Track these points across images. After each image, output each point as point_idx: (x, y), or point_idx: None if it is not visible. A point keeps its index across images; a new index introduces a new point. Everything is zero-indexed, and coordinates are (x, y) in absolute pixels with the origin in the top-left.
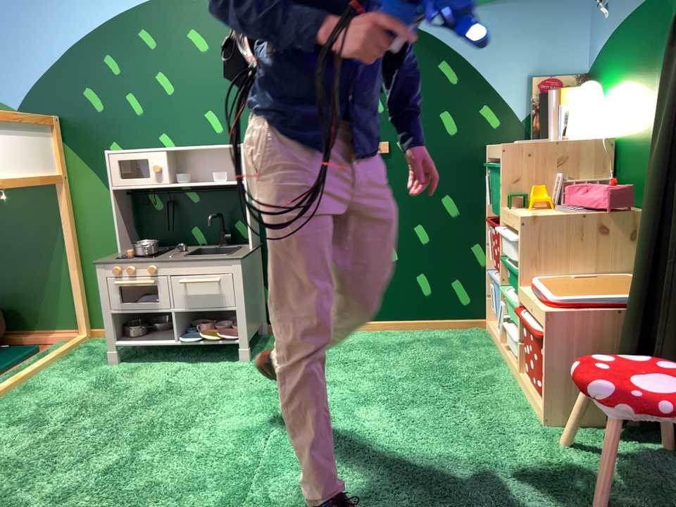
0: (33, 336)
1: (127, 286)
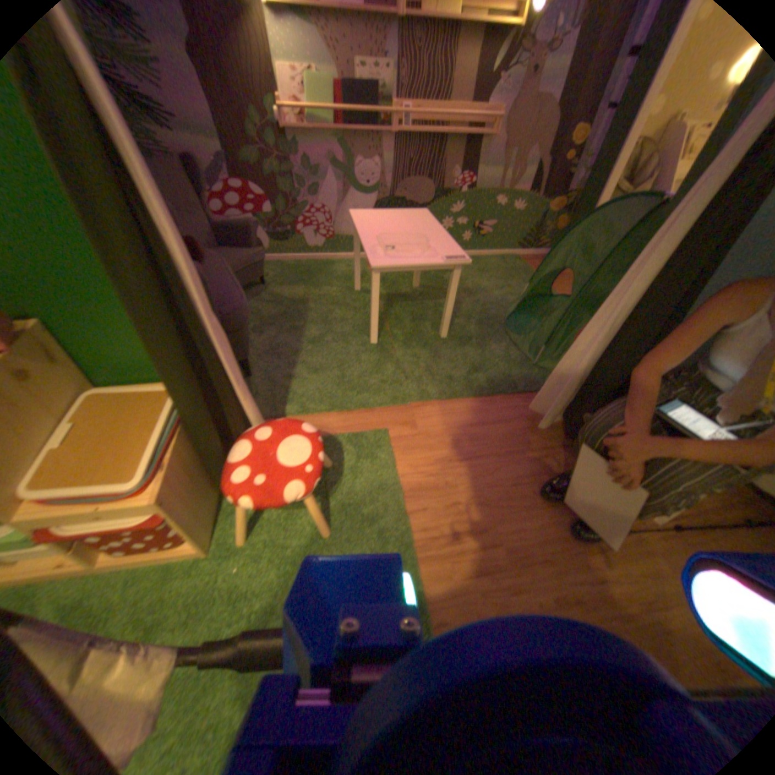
0: None
1: None
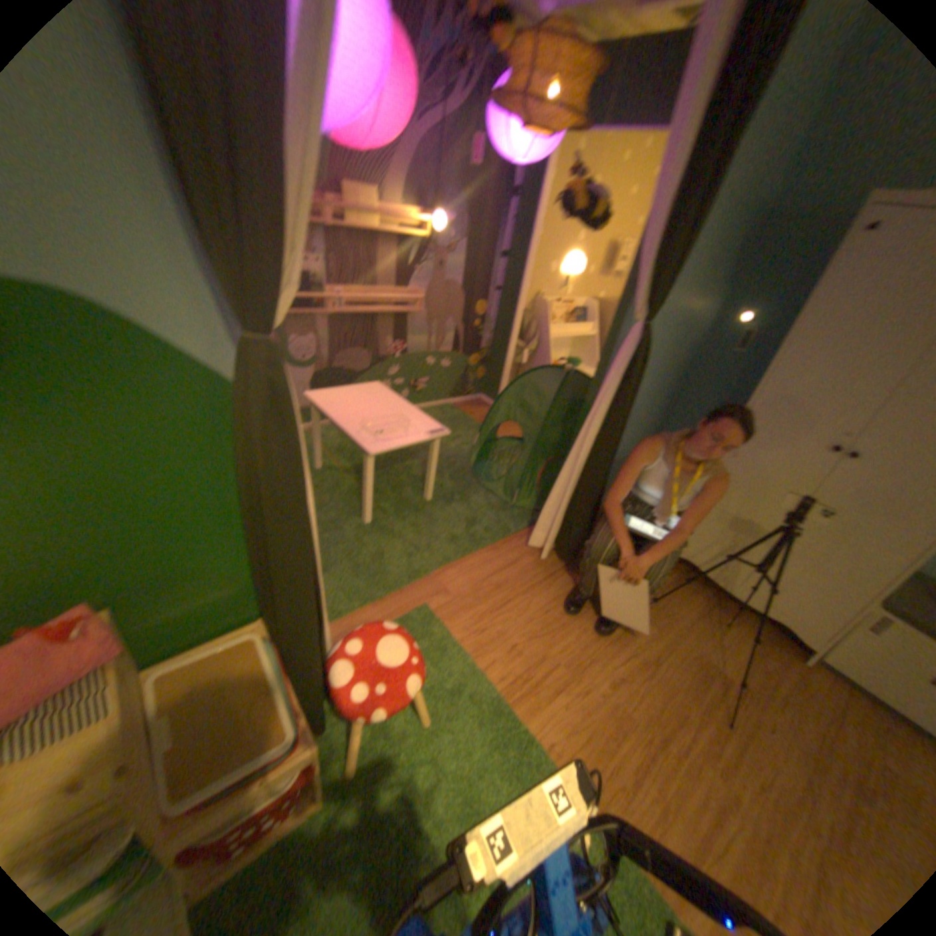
0: None
1: None
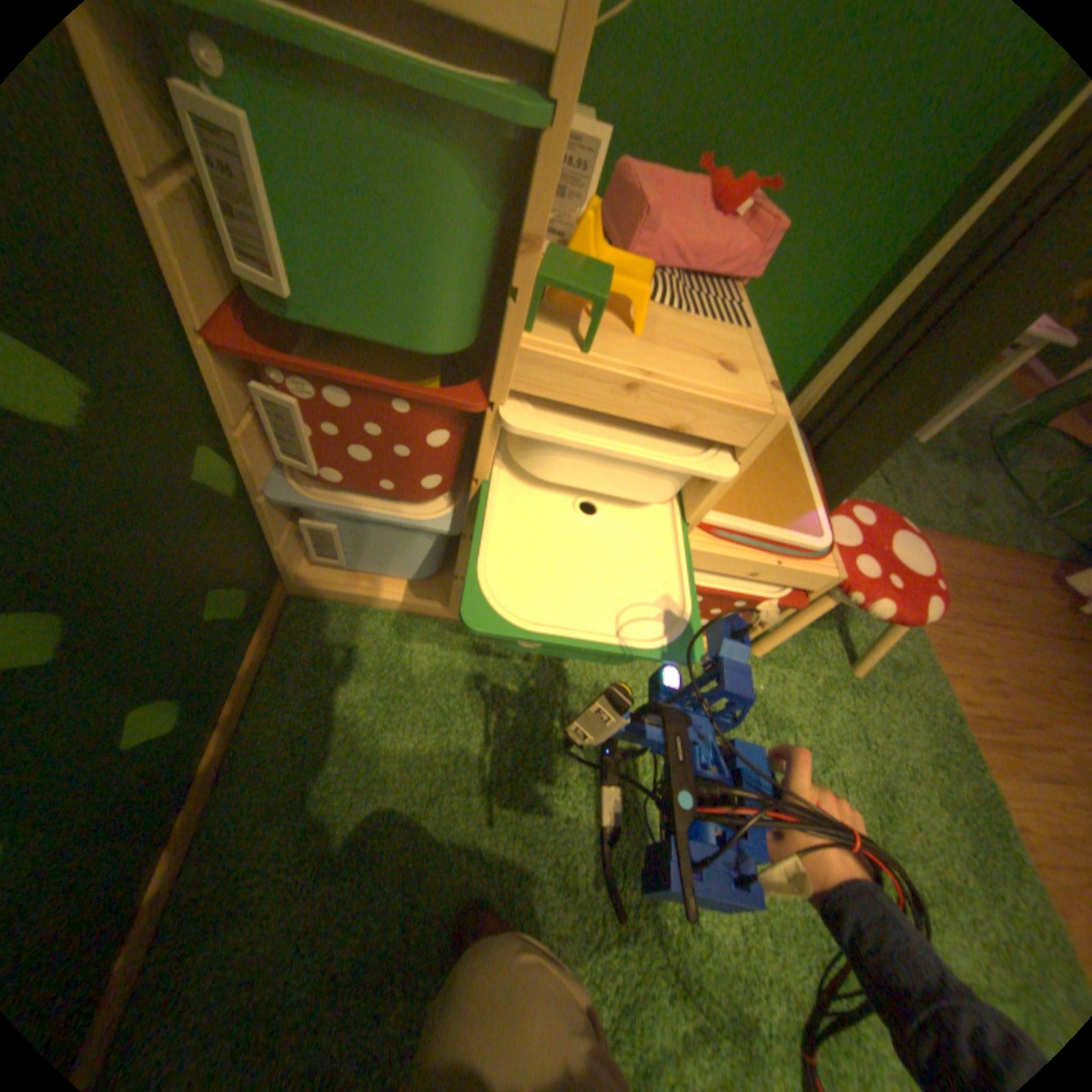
0: None
1: None
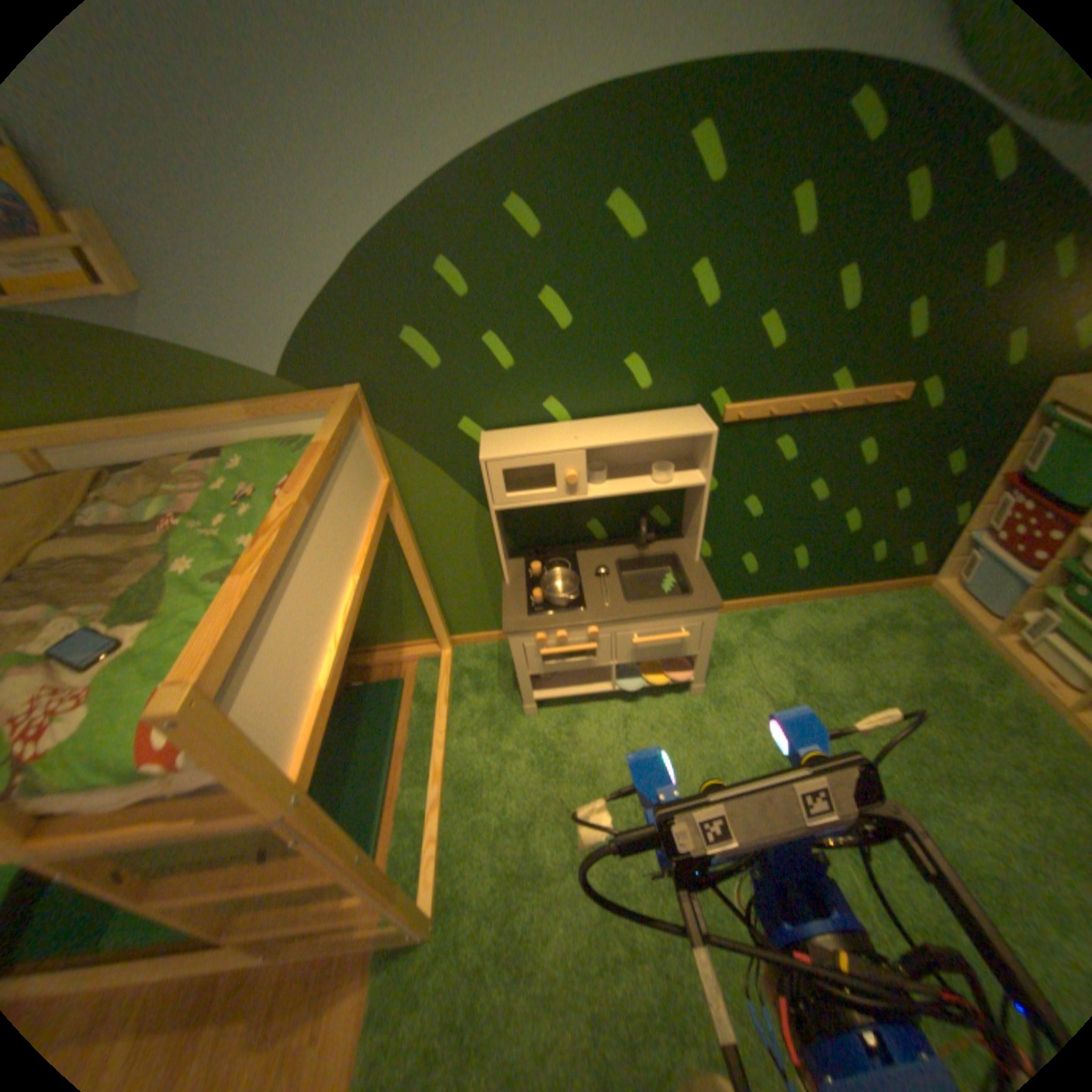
0: (386, 655)
1: (564, 651)
